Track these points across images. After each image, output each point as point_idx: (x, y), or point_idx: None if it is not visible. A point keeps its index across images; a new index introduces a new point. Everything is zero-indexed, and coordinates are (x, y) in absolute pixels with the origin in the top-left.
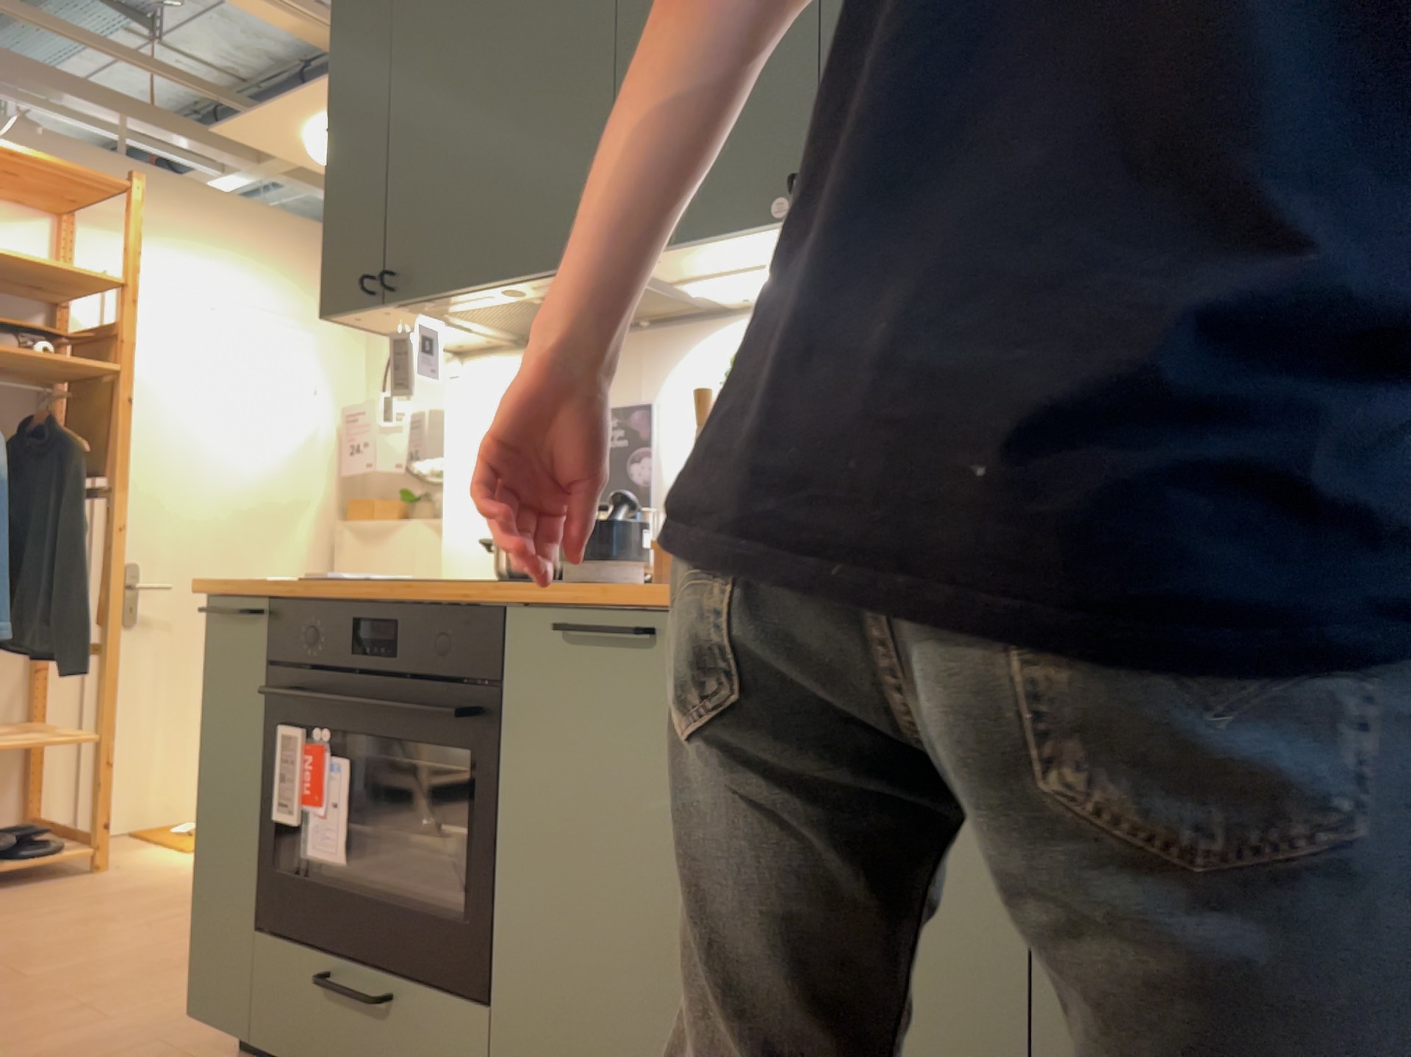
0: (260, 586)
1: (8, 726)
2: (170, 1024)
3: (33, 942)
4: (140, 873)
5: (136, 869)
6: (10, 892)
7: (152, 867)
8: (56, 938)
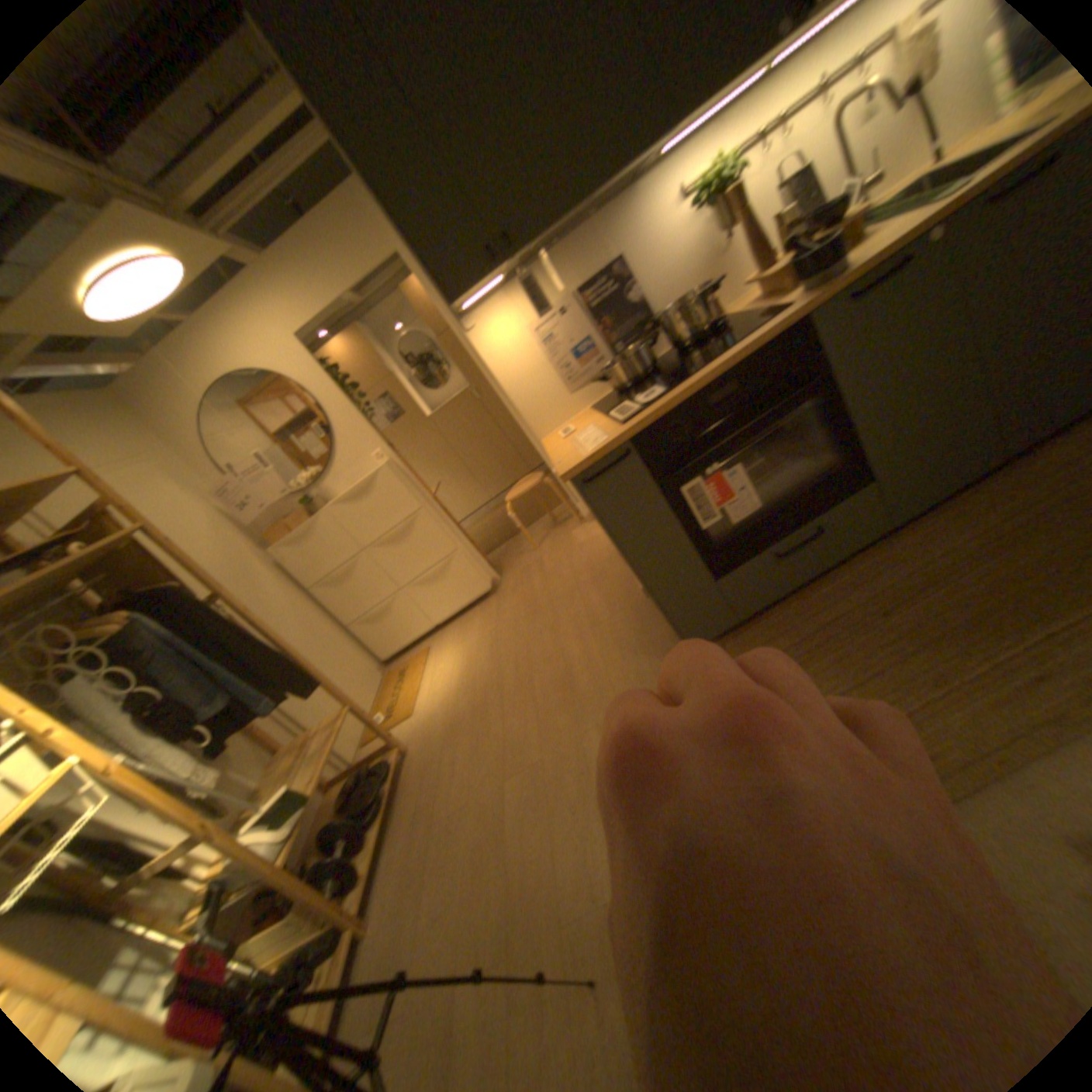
0: (625, 434)
1: (280, 757)
2: (641, 681)
3: (490, 762)
4: (424, 729)
5: (418, 732)
6: (403, 789)
7: (421, 725)
8: (492, 752)
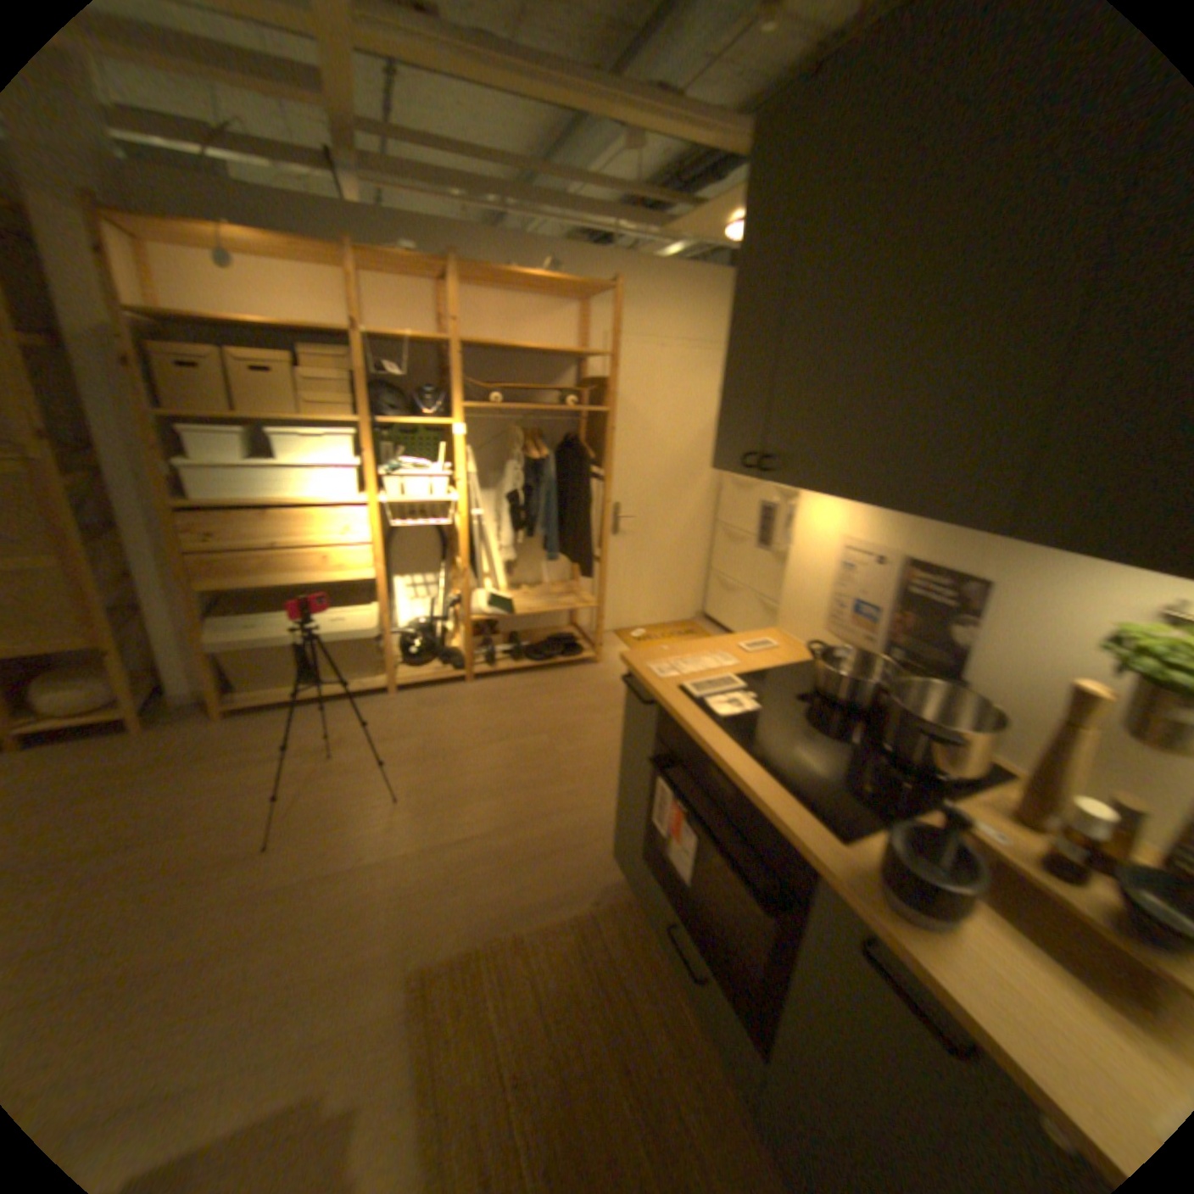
0: (651, 693)
1: (561, 586)
2: (610, 824)
3: (564, 722)
4: (613, 670)
5: (611, 666)
6: (560, 673)
7: (619, 666)
8: (573, 722)
